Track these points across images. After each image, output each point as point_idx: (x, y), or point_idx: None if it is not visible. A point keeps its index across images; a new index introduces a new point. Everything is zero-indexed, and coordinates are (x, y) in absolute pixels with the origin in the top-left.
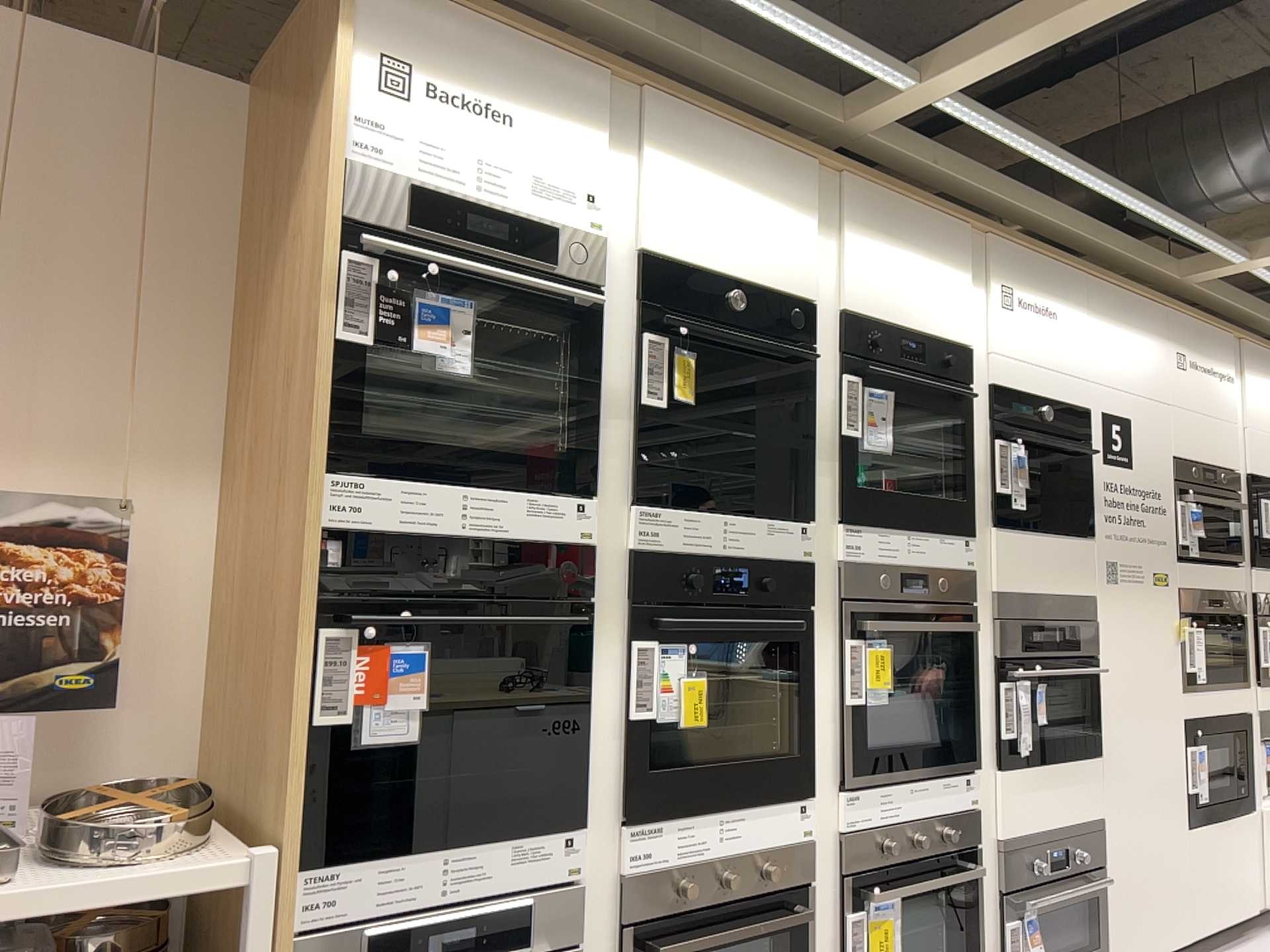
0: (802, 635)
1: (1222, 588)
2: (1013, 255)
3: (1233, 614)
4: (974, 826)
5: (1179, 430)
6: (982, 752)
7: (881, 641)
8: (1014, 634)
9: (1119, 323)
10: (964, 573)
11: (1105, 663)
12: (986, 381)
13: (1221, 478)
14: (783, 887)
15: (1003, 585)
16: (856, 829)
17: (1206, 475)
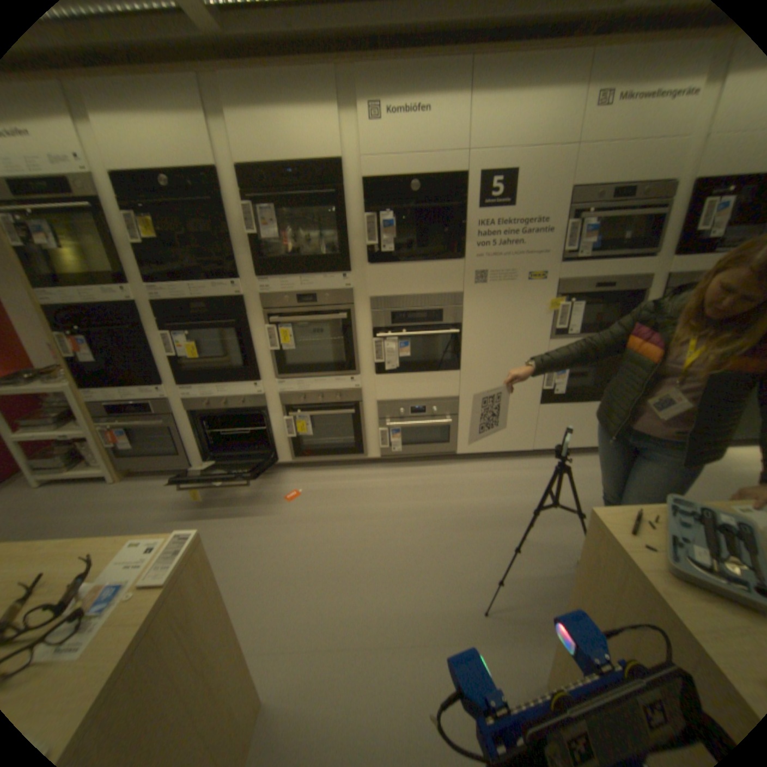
0: (240, 325)
1: (621, 275)
2: (381, 70)
3: (637, 290)
4: (356, 396)
5: (591, 161)
6: (364, 367)
7: (287, 325)
8: (384, 317)
9: (517, 87)
10: (345, 291)
11: (468, 327)
12: (360, 177)
13: (646, 191)
14: (249, 408)
15: (375, 294)
16: (284, 392)
17: (626, 192)
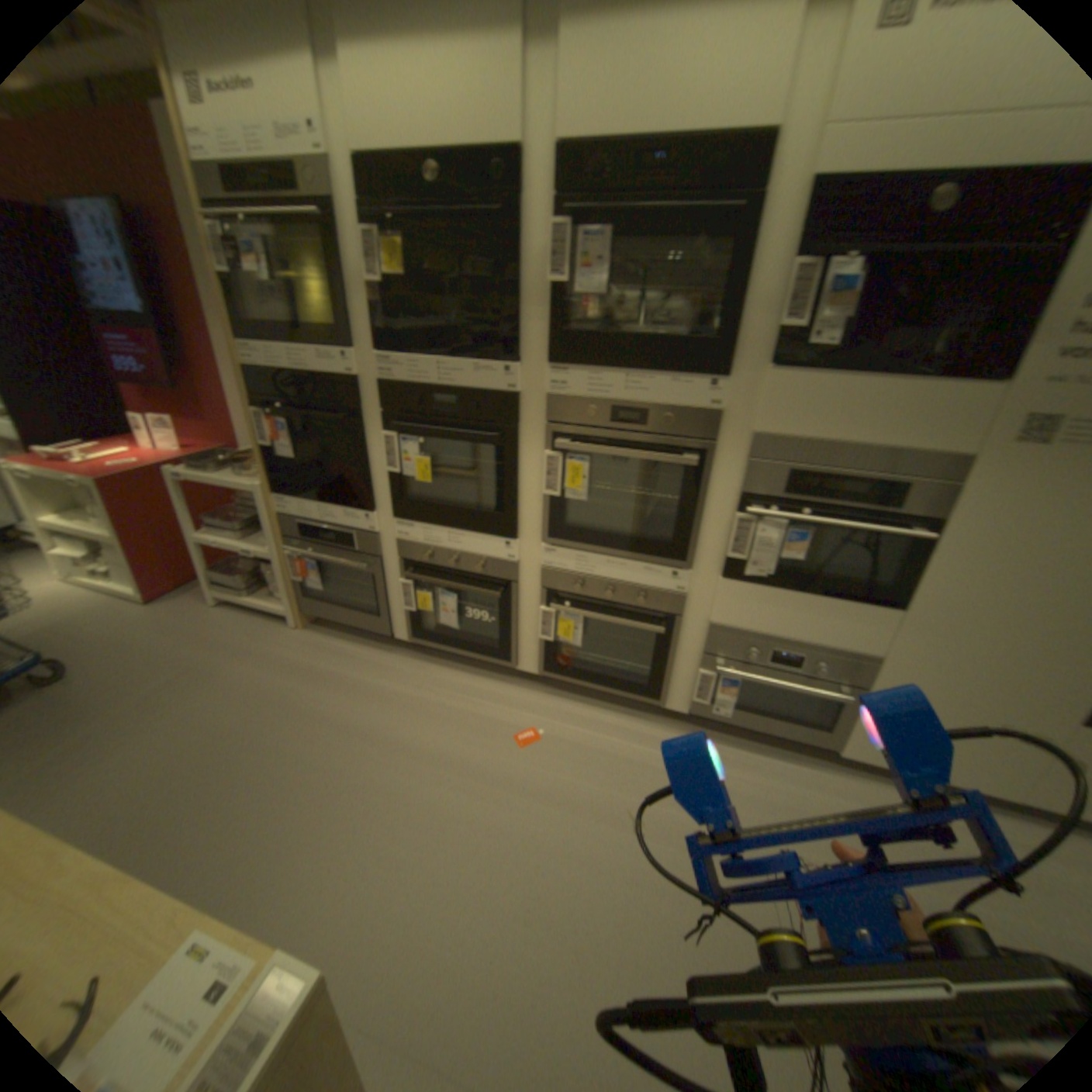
0: (503, 444)
1: None
2: None
3: None
4: (674, 605)
5: None
6: (704, 560)
7: (582, 458)
8: (773, 476)
9: None
10: (706, 412)
11: (962, 532)
12: (809, 172)
13: None
14: (490, 578)
15: (768, 429)
16: (551, 569)
17: None
